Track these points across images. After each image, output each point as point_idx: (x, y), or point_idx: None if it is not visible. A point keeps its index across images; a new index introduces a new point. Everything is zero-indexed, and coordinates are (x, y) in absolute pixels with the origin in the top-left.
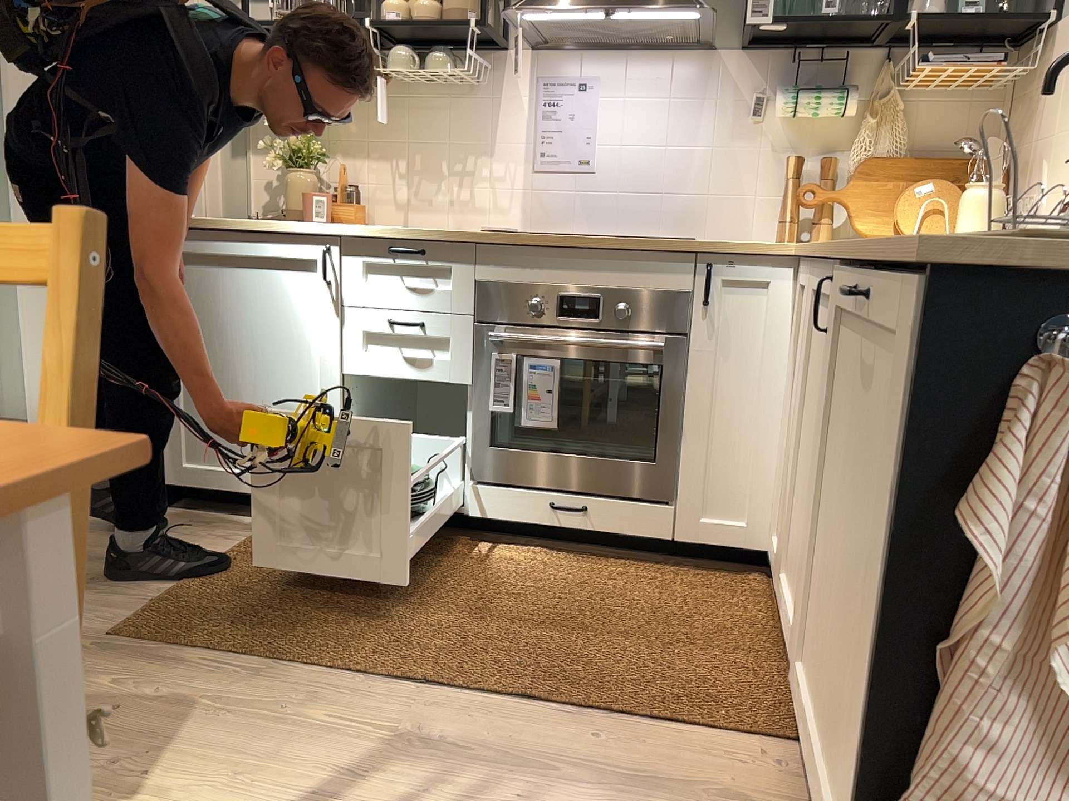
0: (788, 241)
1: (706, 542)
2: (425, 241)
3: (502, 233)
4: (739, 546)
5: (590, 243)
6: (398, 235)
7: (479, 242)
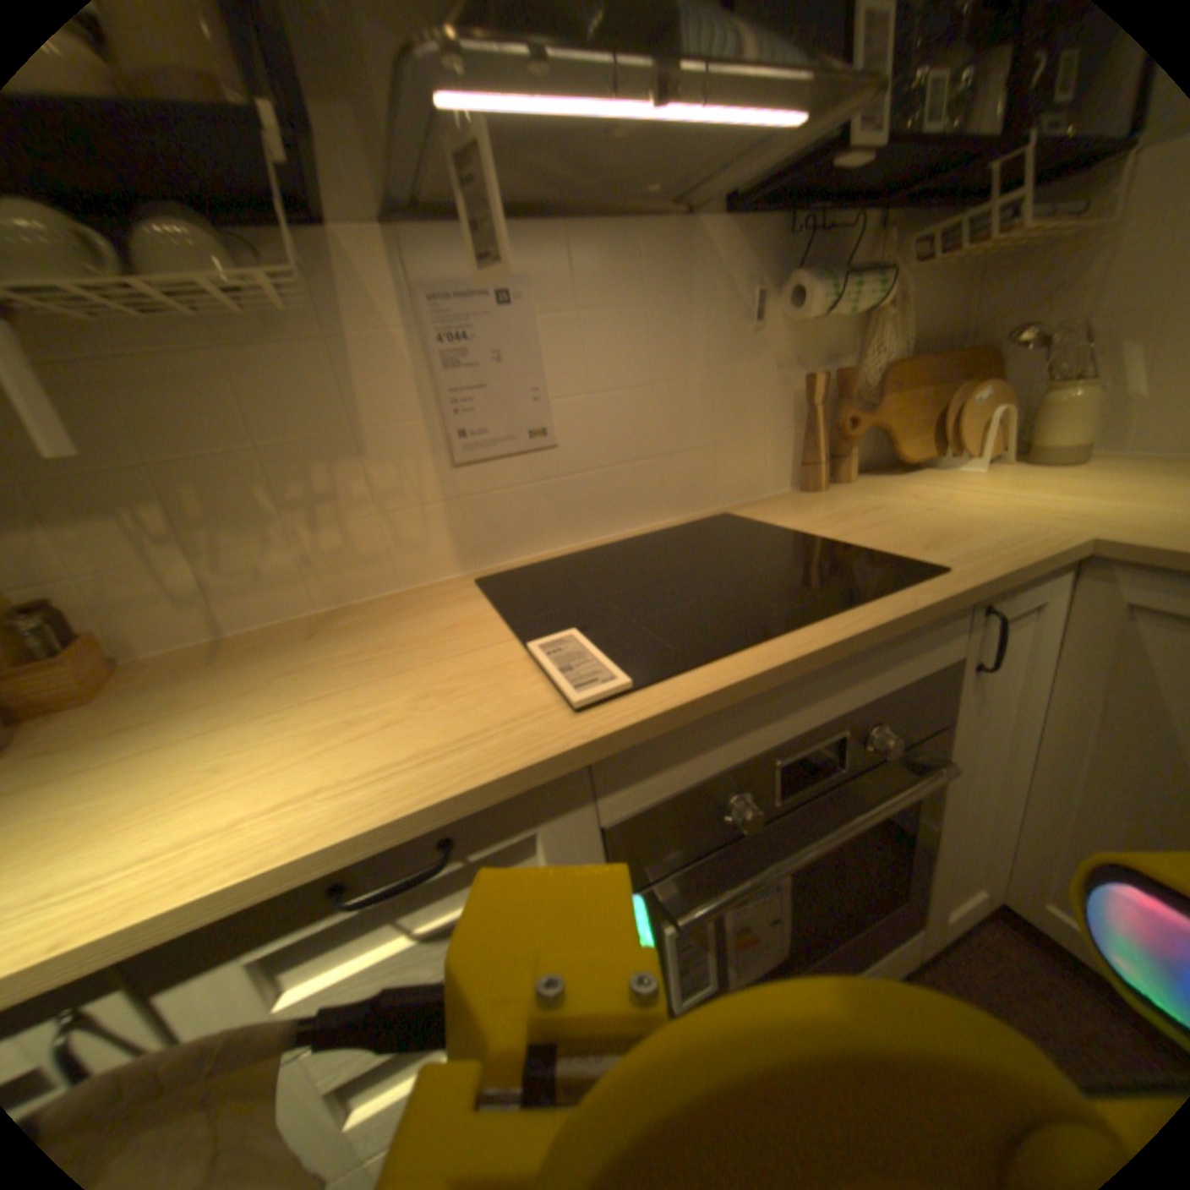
0: (822, 489)
1: (946, 944)
2: (448, 824)
3: (648, 711)
4: (974, 923)
5: (834, 661)
6: (357, 854)
7: (601, 759)
